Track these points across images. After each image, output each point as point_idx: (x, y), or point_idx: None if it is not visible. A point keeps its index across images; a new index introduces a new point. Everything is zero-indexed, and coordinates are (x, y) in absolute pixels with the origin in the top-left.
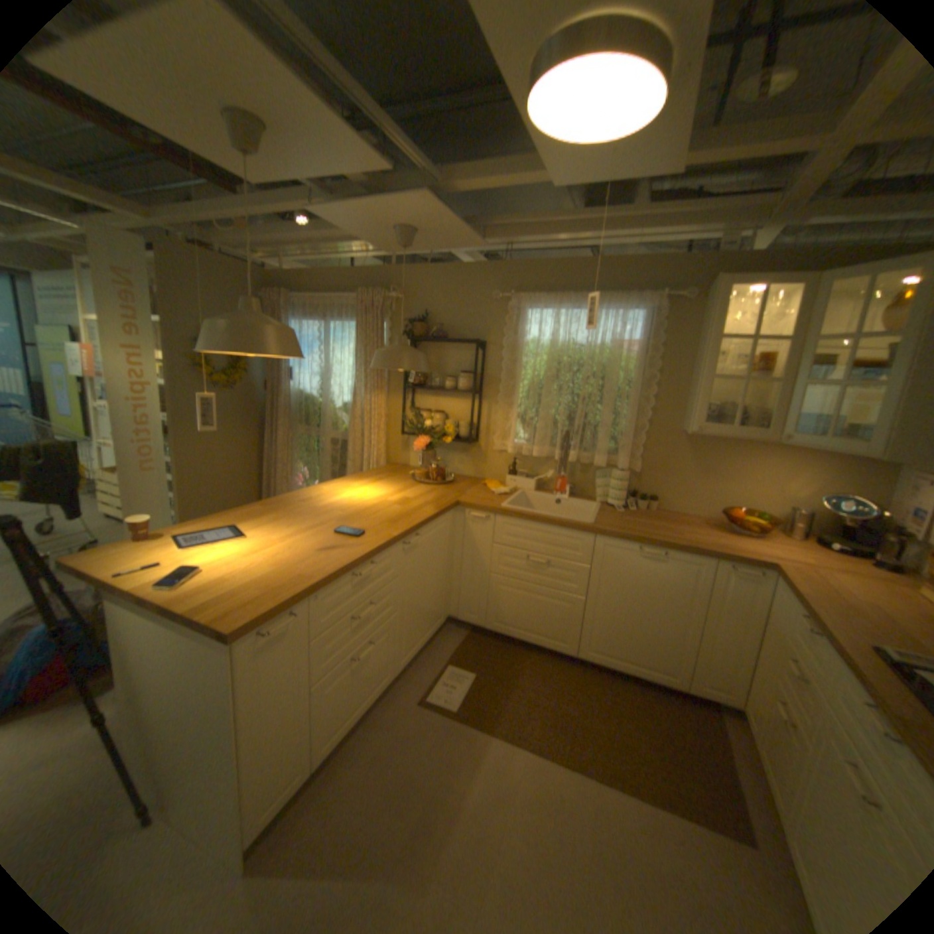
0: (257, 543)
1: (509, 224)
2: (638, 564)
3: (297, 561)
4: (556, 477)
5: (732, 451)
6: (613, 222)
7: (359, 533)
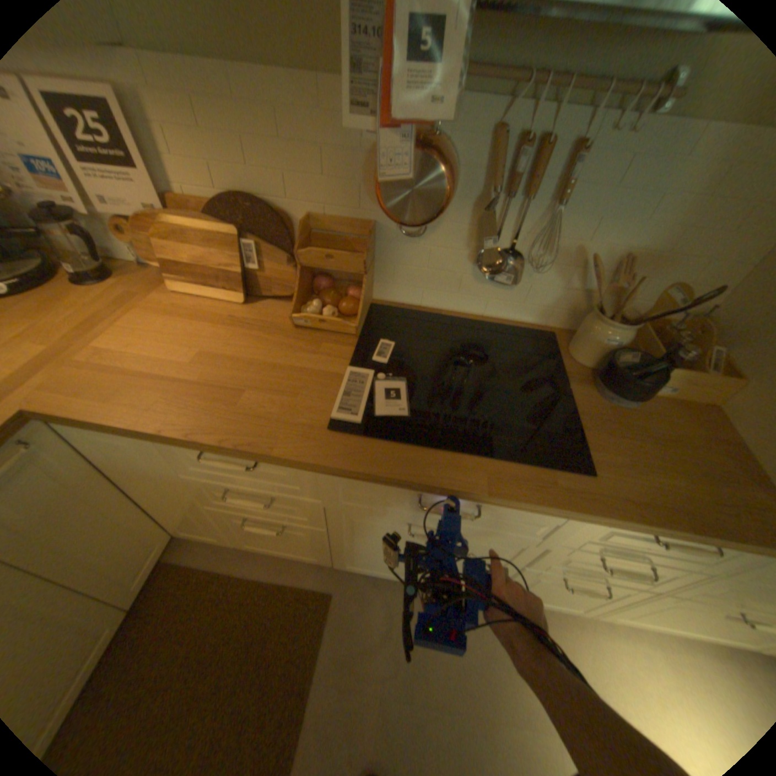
0: None
1: None
2: None
3: None
4: None
5: None
6: None
7: None
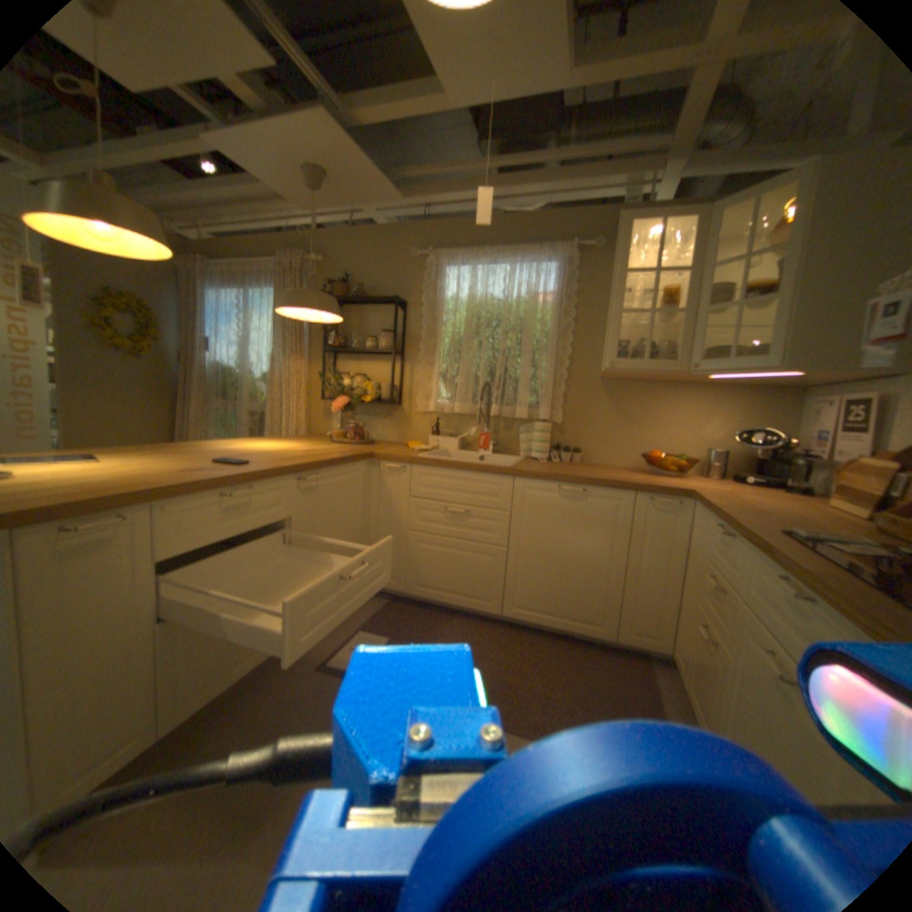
0: (109, 465)
1: (422, 175)
2: (557, 505)
3: (149, 475)
4: (479, 434)
5: (647, 398)
6: (523, 177)
7: (242, 463)
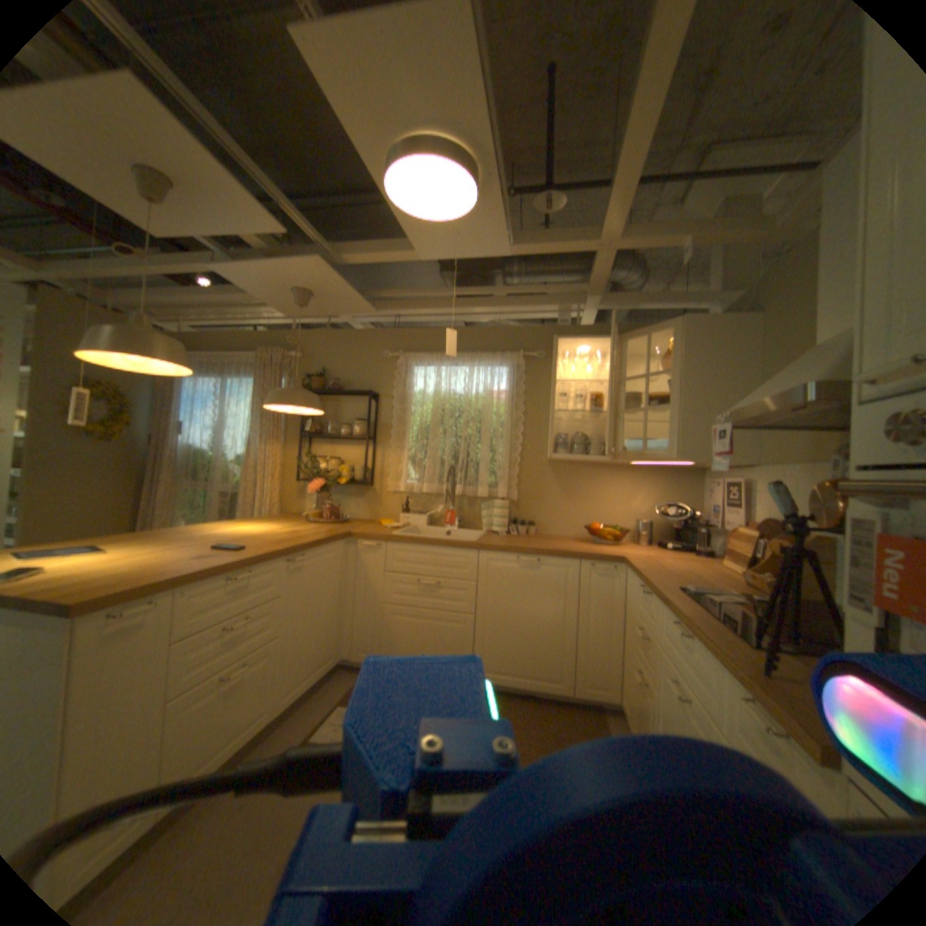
0: (117, 556)
1: (394, 297)
2: (515, 573)
3: (163, 564)
4: (445, 511)
5: (585, 478)
6: (476, 301)
7: (237, 549)
